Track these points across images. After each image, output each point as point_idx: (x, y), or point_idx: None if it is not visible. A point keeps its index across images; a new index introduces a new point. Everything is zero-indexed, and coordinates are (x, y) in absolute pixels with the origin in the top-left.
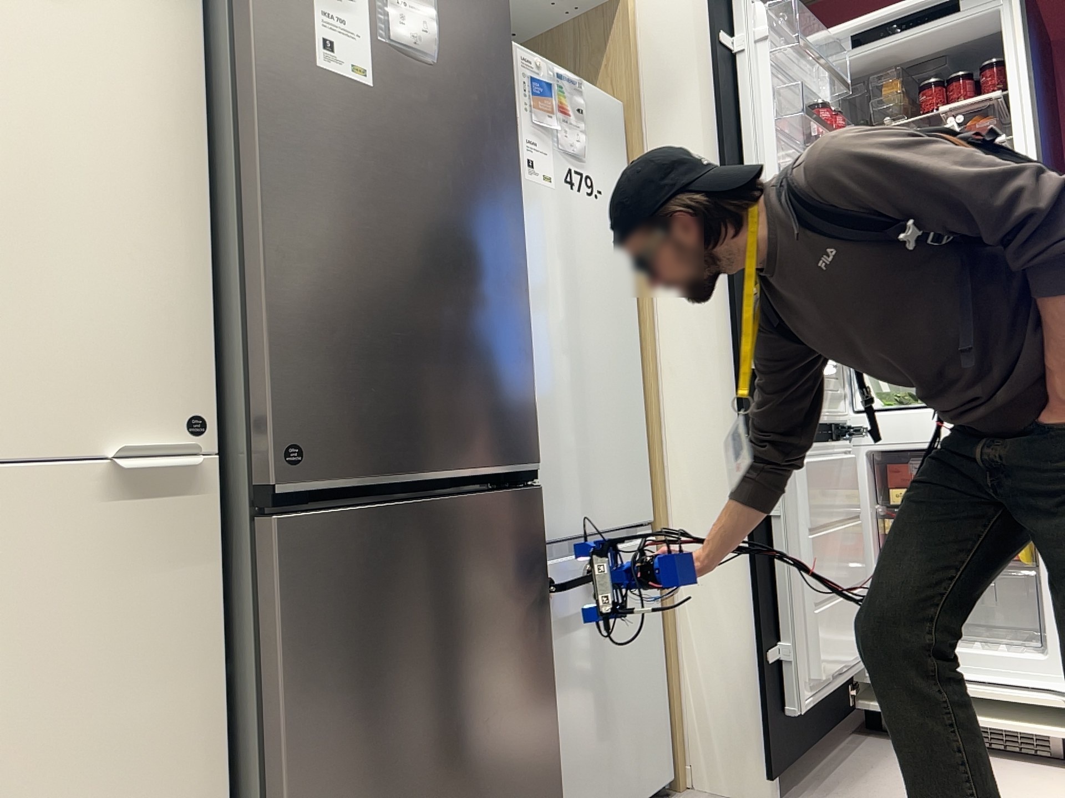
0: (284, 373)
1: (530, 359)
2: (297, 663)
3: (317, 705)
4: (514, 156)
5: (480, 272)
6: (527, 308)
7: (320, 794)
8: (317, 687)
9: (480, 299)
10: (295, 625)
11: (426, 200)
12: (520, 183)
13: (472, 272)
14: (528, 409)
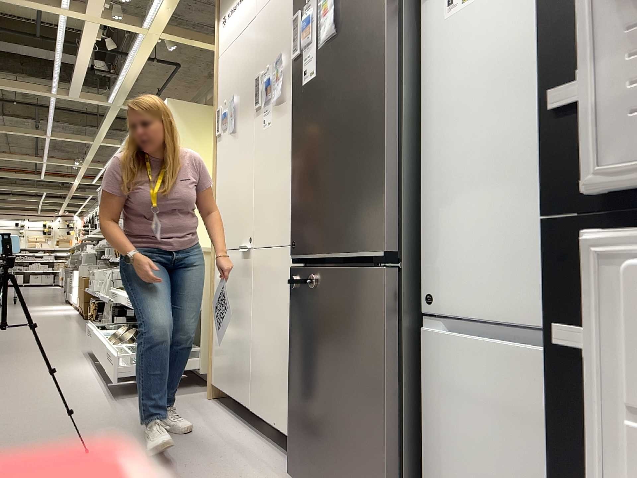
0: (294, 214)
1: (384, 179)
2: (293, 322)
3: (295, 340)
4: (381, 39)
5: (354, 136)
6: (384, 143)
7: (295, 374)
8: (296, 334)
9: (354, 153)
10: (293, 308)
11: (332, 113)
12: (385, 55)
13: (350, 139)
14: (380, 215)
